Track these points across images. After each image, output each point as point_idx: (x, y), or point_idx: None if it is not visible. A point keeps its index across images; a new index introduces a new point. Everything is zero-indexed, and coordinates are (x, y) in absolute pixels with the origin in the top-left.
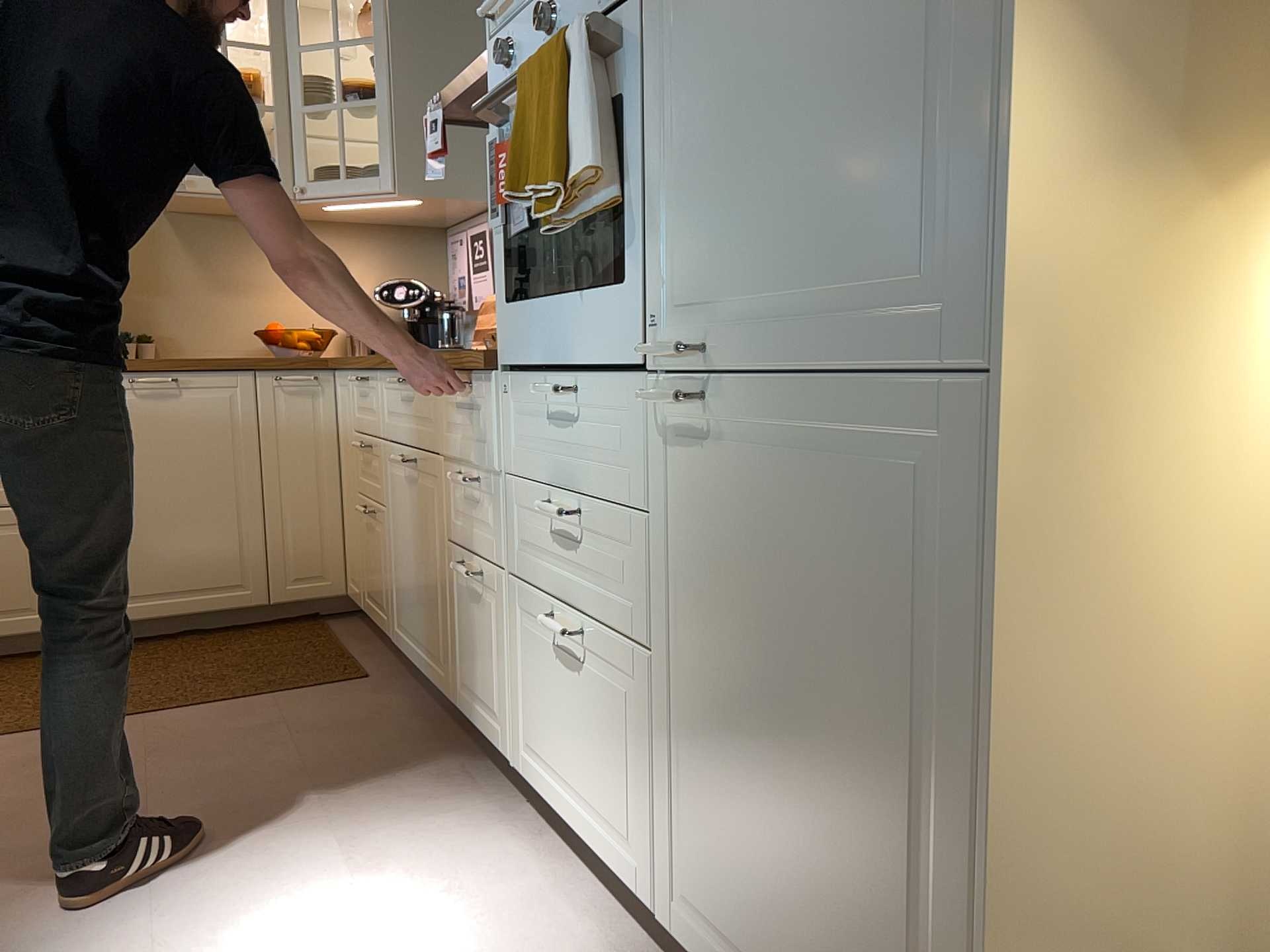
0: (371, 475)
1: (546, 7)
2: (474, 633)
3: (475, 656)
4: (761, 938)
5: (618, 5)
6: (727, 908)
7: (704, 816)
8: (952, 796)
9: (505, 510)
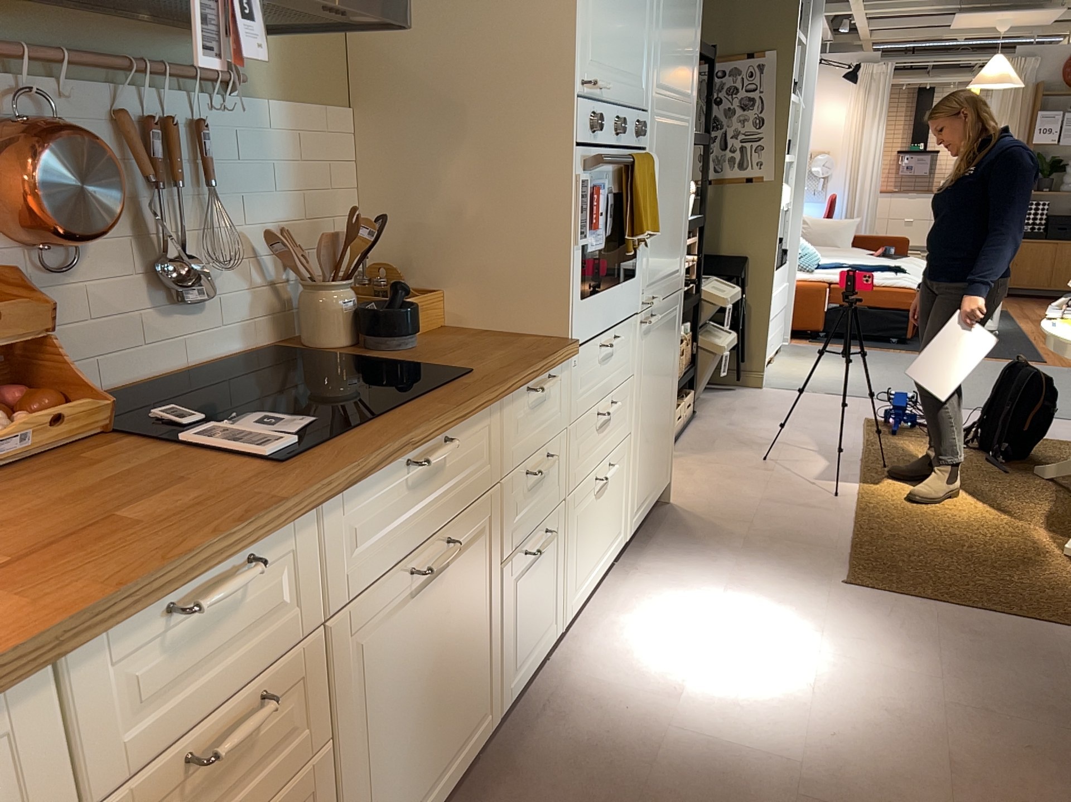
0: (244, 772)
1: (627, 125)
2: (531, 597)
3: (531, 615)
4: (649, 482)
5: (639, 148)
6: (644, 489)
7: (641, 468)
8: (673, 384)
9: (566, 454)
